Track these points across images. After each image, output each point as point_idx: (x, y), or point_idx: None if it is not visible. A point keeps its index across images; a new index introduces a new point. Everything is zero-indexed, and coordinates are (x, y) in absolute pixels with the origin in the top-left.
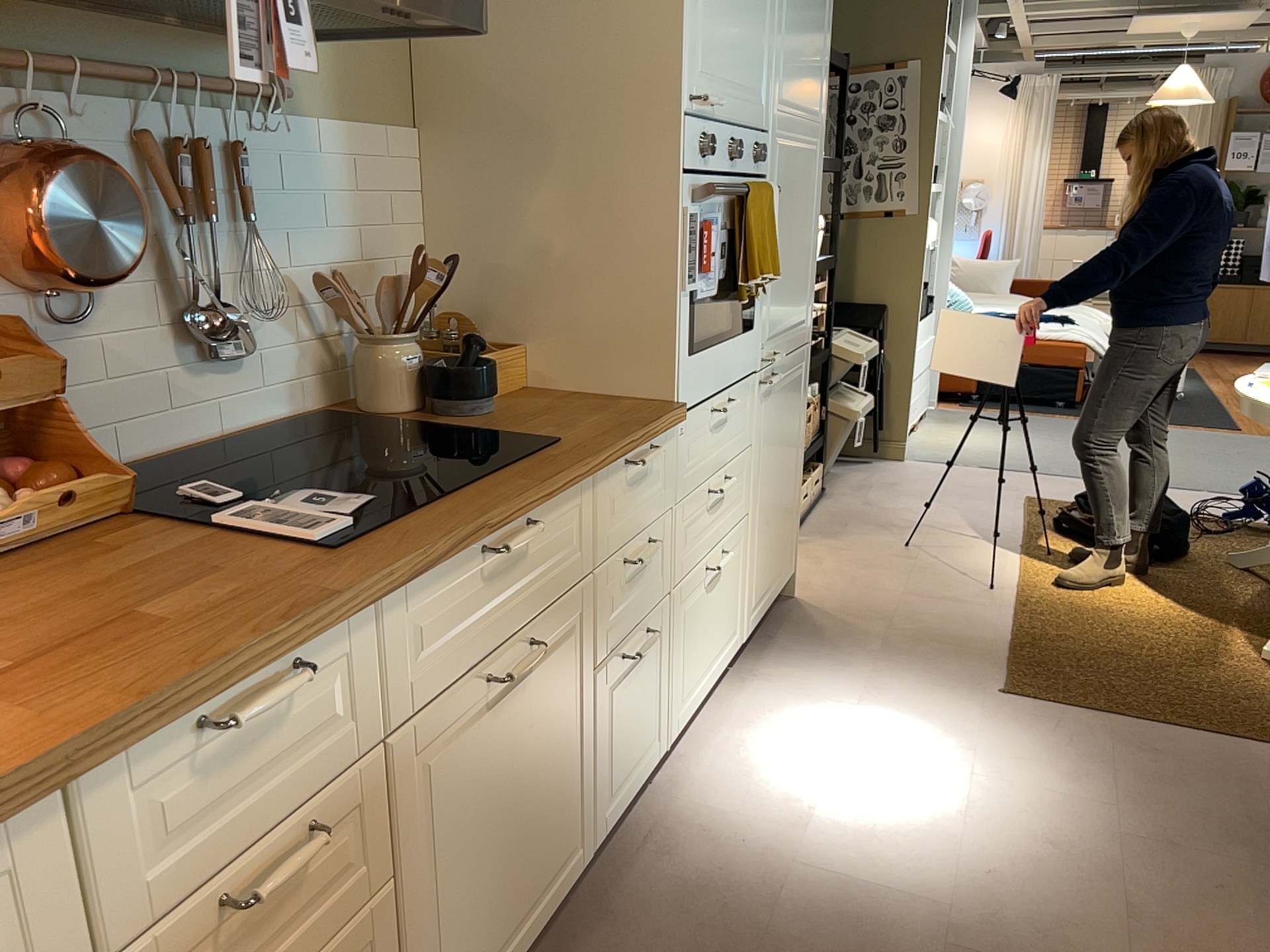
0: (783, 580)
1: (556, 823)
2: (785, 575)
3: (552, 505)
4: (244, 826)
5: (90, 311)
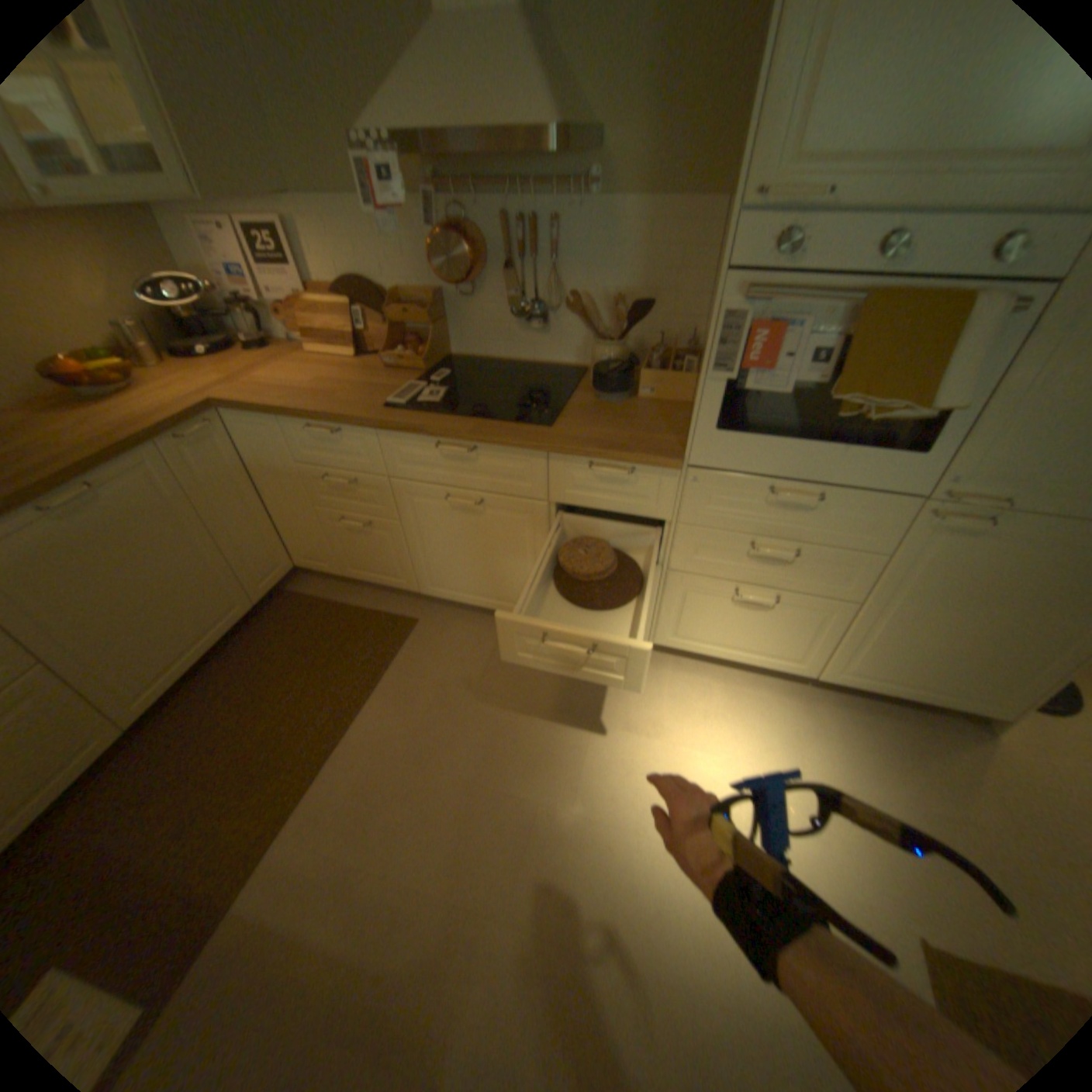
0: (958, 705)
1: (512, 585)
2: (970, 706)
3: (500, 451)
4: (332, 463)
5: (477, 294)
